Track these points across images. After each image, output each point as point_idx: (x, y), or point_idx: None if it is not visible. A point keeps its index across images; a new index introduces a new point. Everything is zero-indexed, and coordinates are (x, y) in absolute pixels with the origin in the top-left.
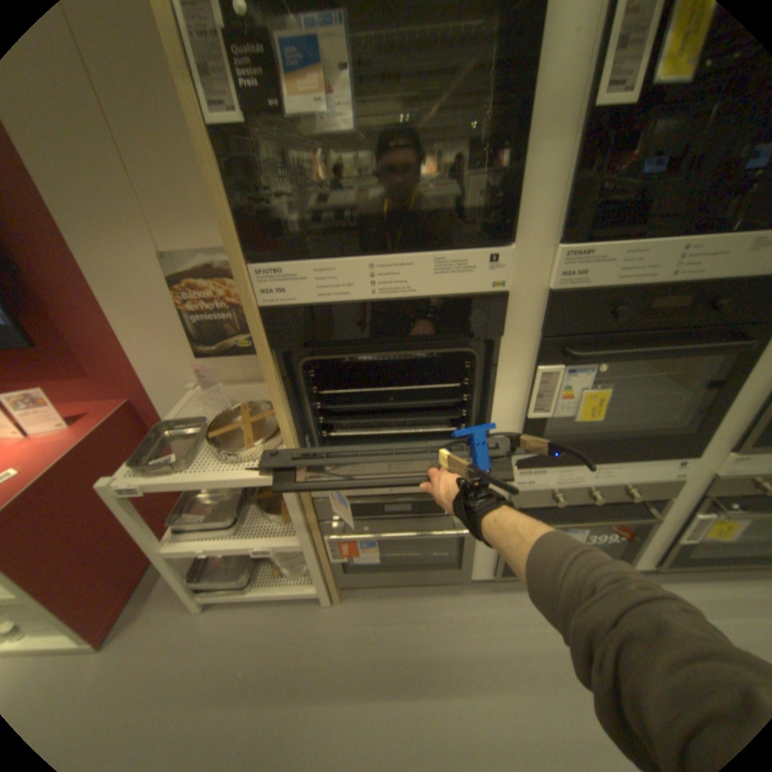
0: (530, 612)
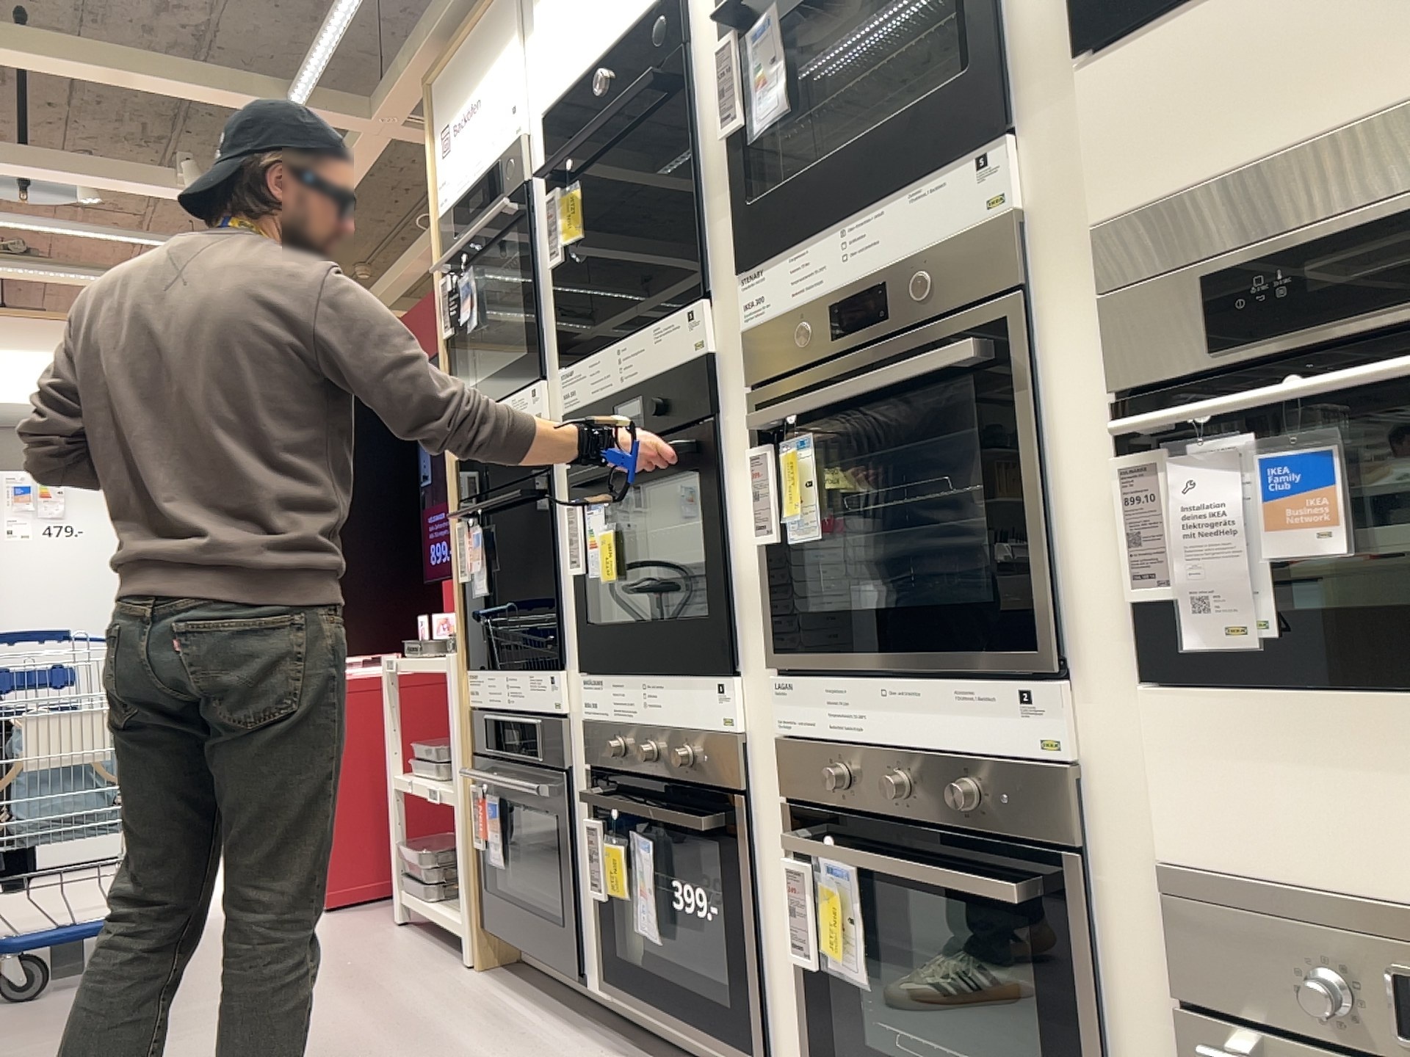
0: None
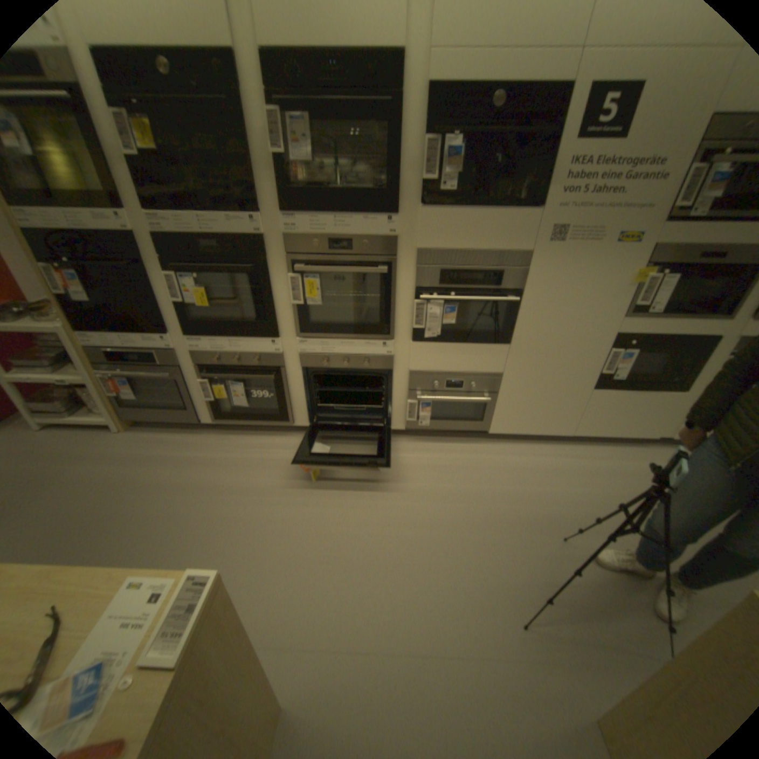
0: (231, 444)
